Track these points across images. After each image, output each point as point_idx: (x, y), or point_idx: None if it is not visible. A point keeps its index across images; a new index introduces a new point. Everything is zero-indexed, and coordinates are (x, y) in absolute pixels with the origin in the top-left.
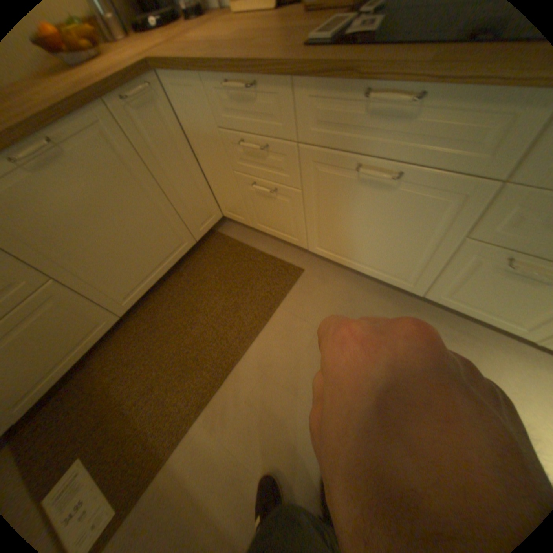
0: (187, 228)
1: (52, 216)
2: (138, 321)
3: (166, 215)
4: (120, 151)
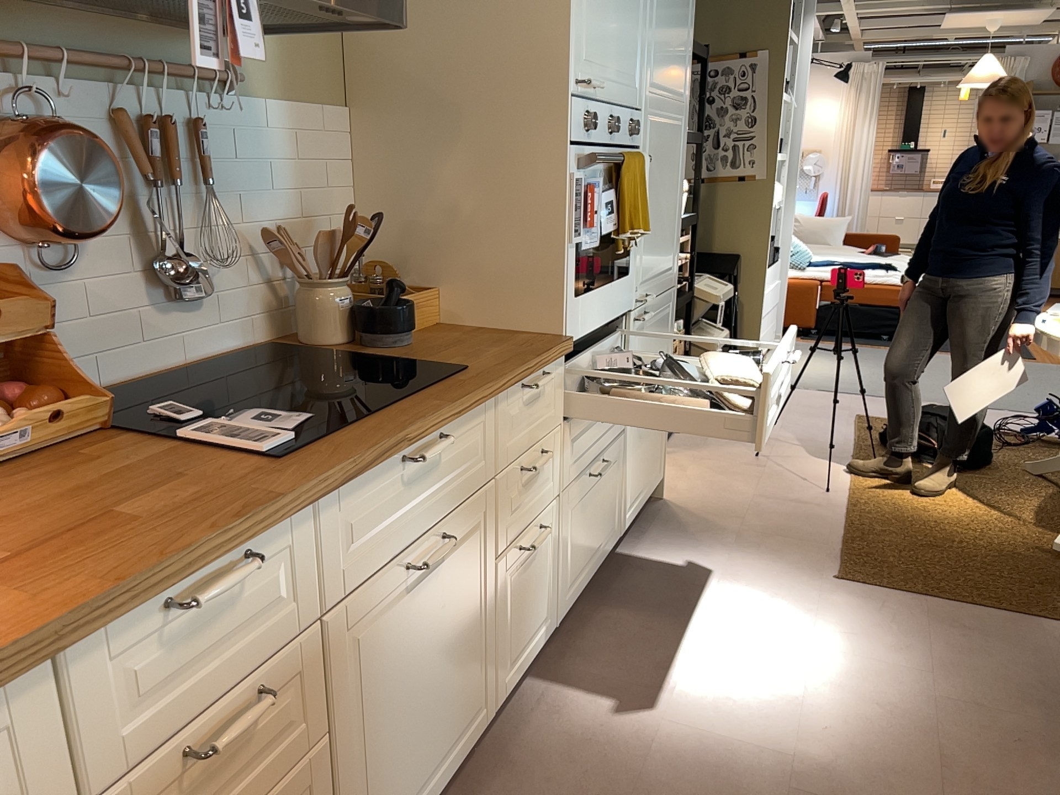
0: None
1: None
2: None
3: None
4: None
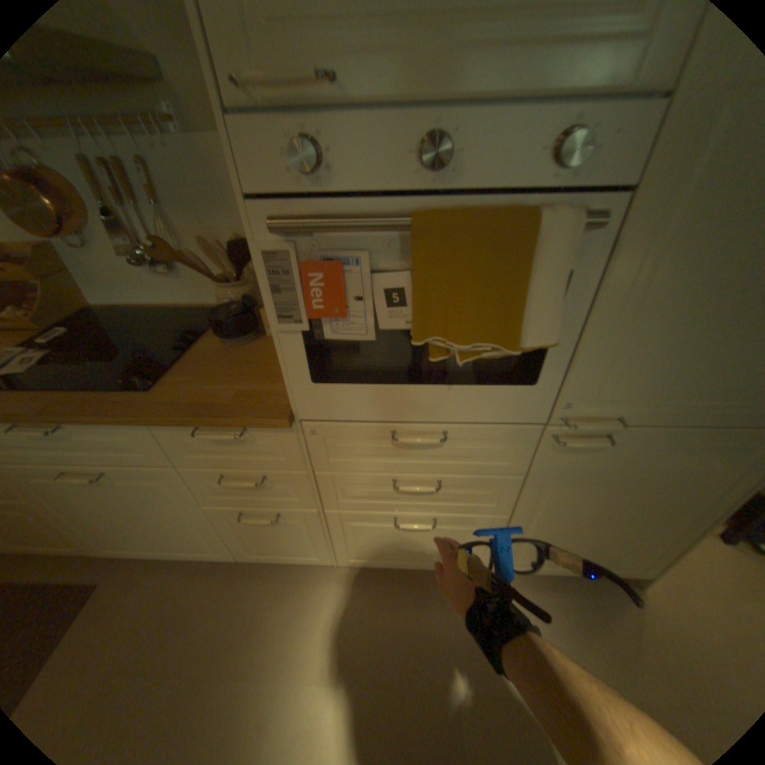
0: None
1: None
2: None
3: None
4: None
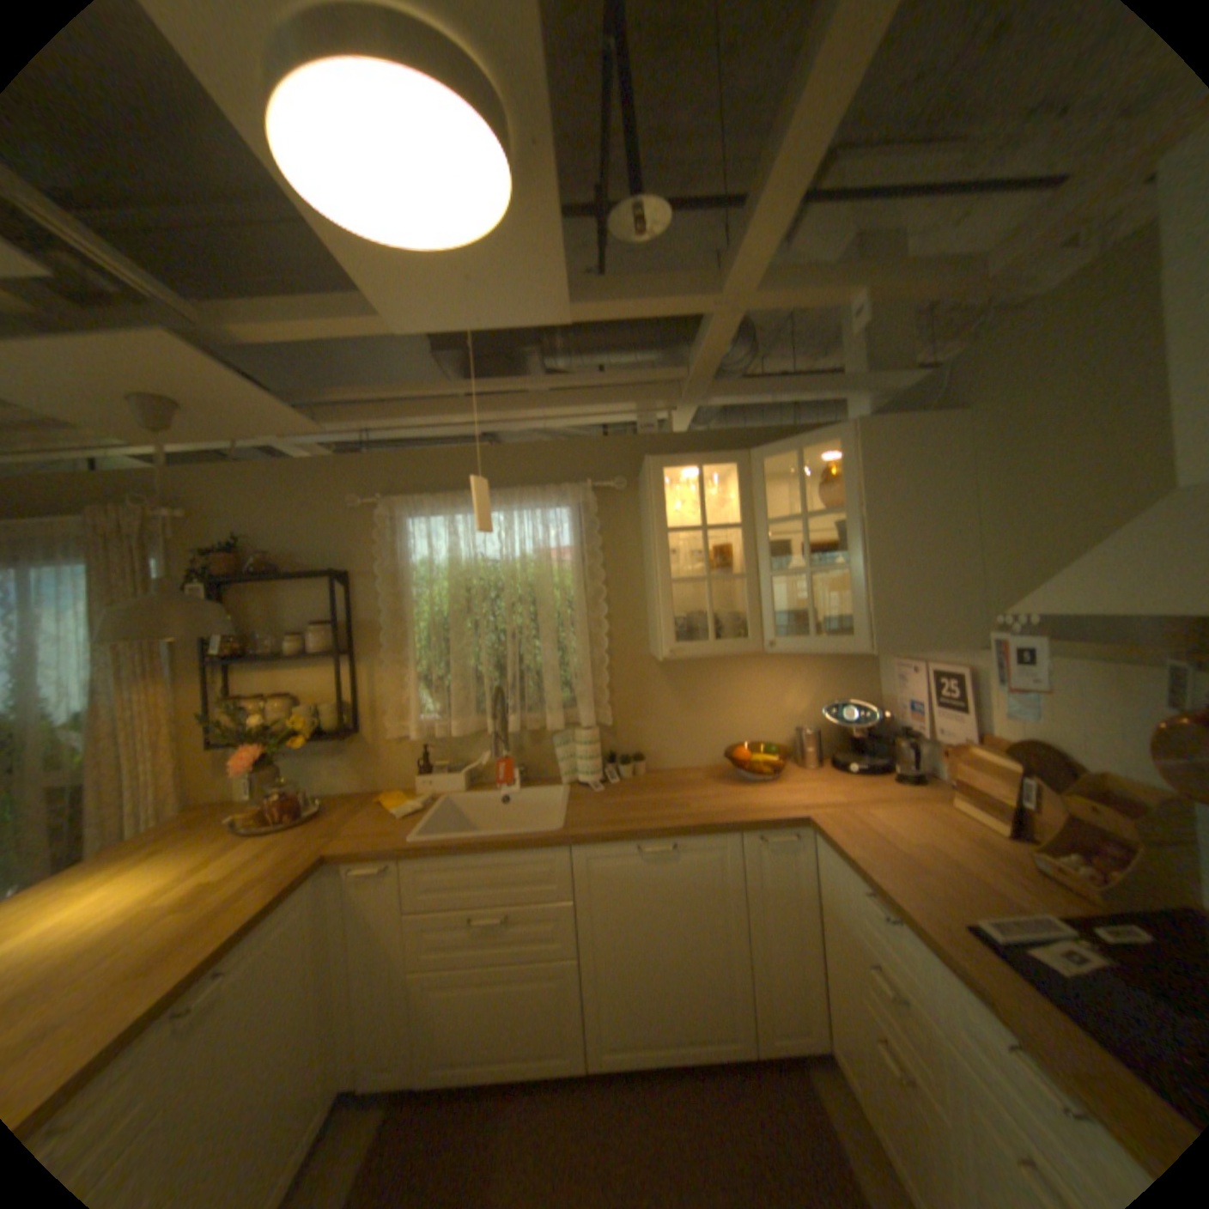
0: (754, 1026)
1: (627, 905)
2: (597, 1107)
3: (736, 984)
4: (729, 883)
